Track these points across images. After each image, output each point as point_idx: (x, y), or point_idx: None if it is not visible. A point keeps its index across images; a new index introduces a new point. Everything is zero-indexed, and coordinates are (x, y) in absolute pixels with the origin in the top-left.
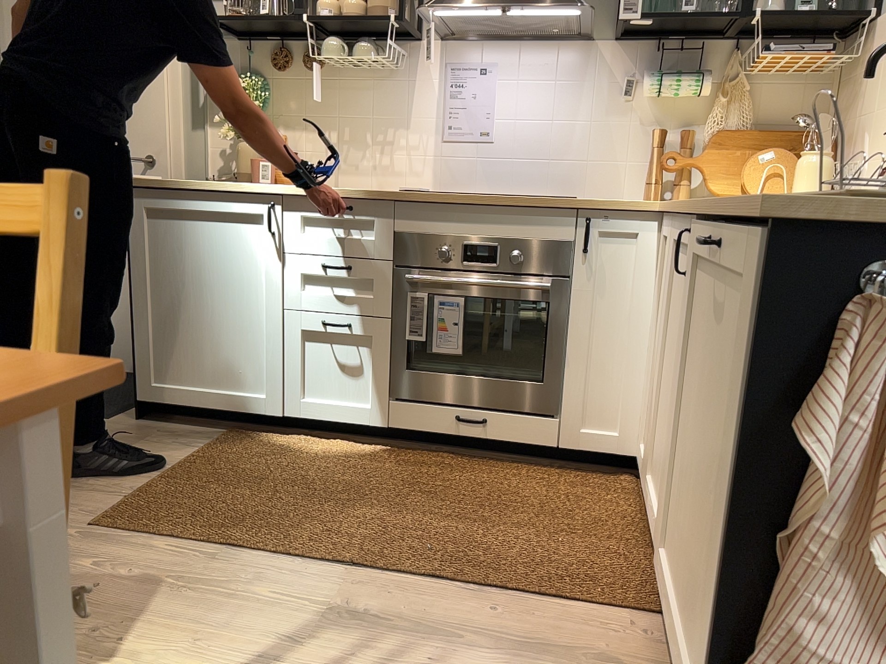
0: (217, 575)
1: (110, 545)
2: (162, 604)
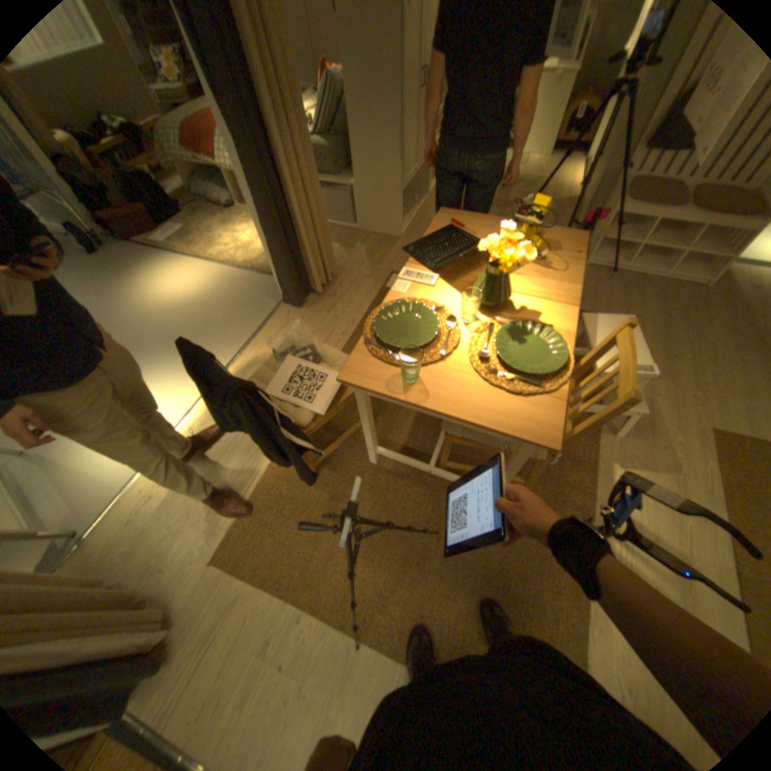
0: (698, 499)
1: (700, 444)
2: (665, 478)
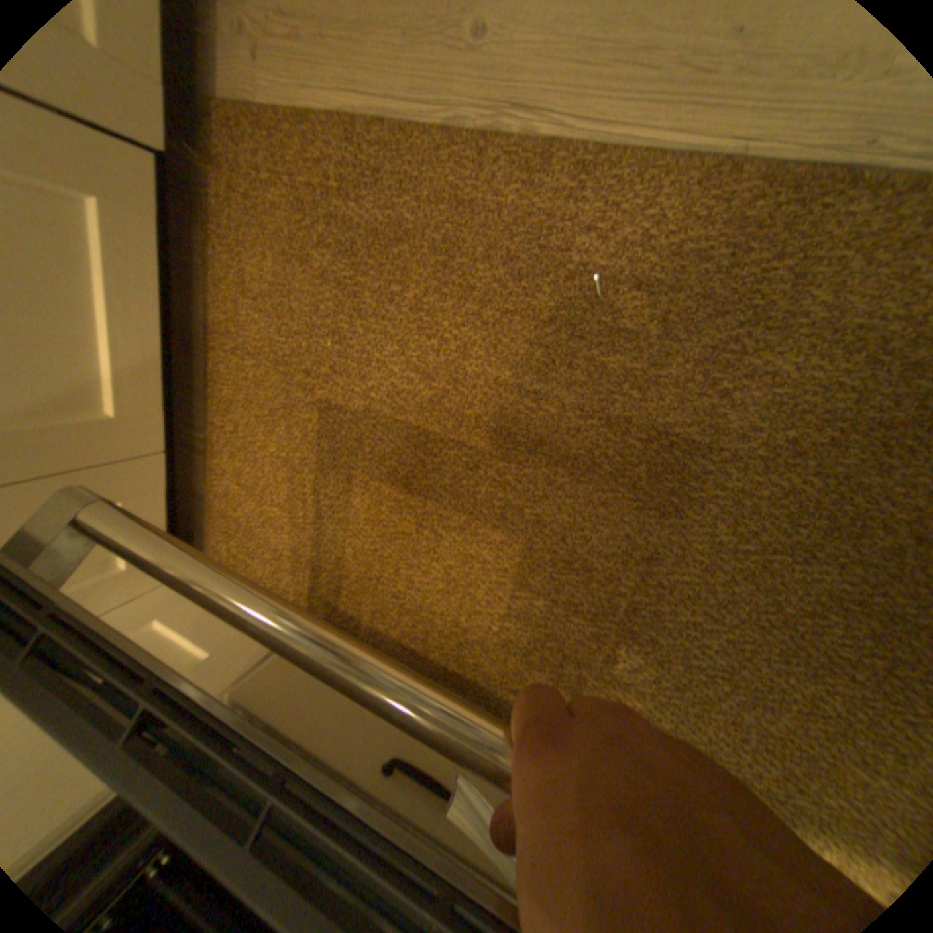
0: None
1: None
2: None
